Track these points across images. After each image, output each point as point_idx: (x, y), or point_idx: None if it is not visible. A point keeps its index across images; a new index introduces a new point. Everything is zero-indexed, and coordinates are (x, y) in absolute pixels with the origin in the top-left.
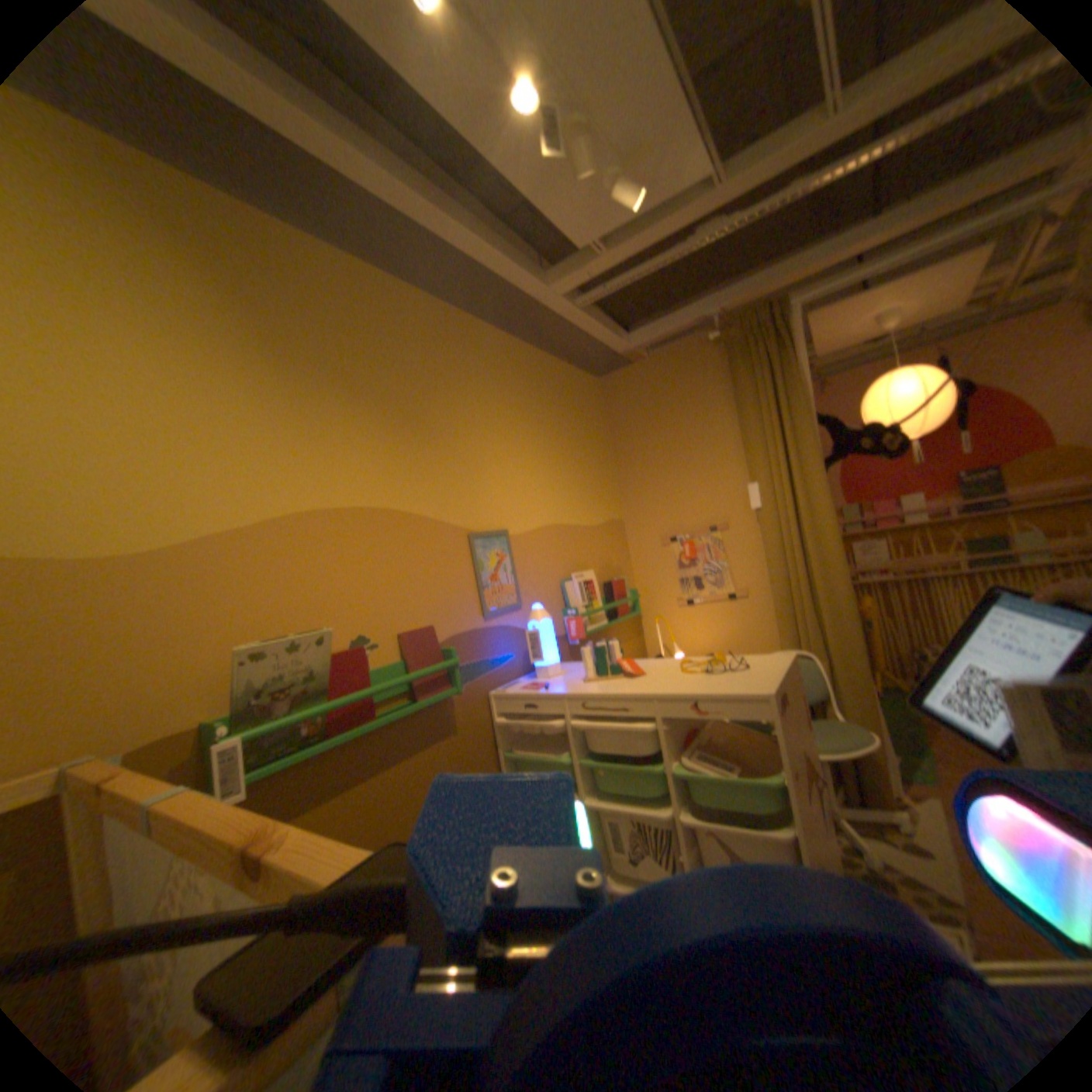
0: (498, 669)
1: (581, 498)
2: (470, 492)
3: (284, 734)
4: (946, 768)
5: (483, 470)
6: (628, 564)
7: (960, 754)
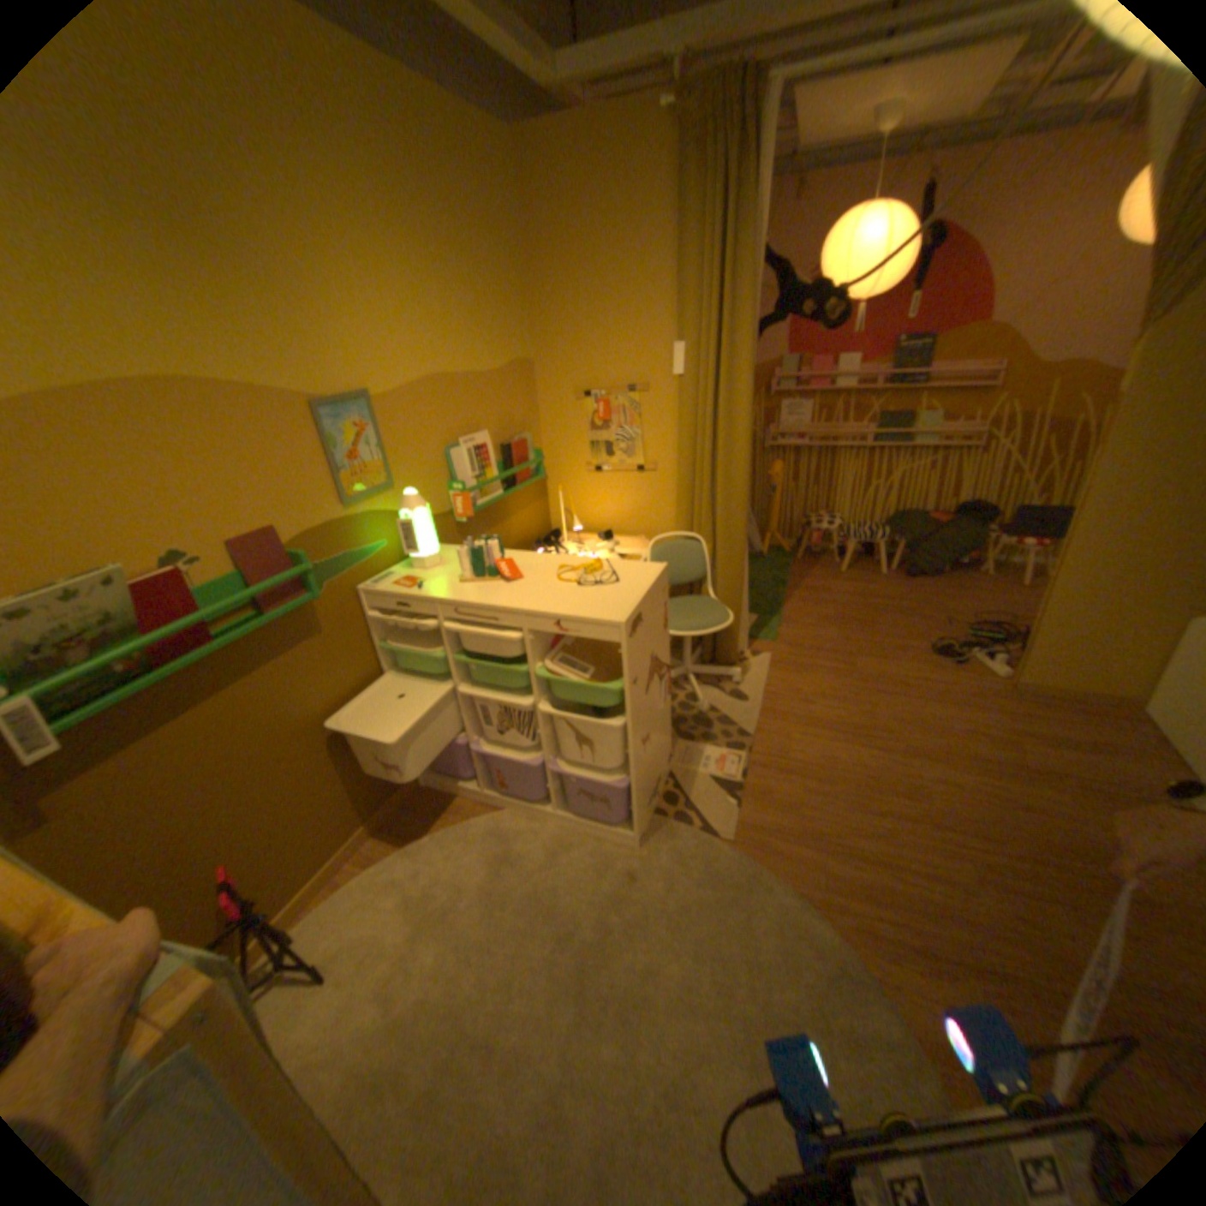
0: (366, 560)
1: (475, 334)
2: (304, 340)
3: (90, 677)
4: (786, 626)
5: (321, 302)
6: (535, 417)
7: (802, 613)
